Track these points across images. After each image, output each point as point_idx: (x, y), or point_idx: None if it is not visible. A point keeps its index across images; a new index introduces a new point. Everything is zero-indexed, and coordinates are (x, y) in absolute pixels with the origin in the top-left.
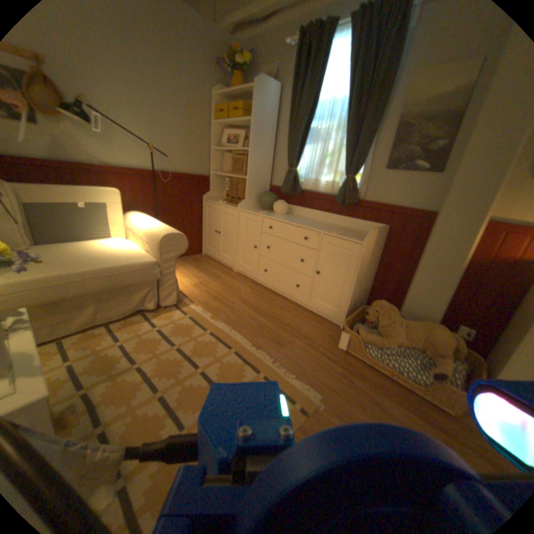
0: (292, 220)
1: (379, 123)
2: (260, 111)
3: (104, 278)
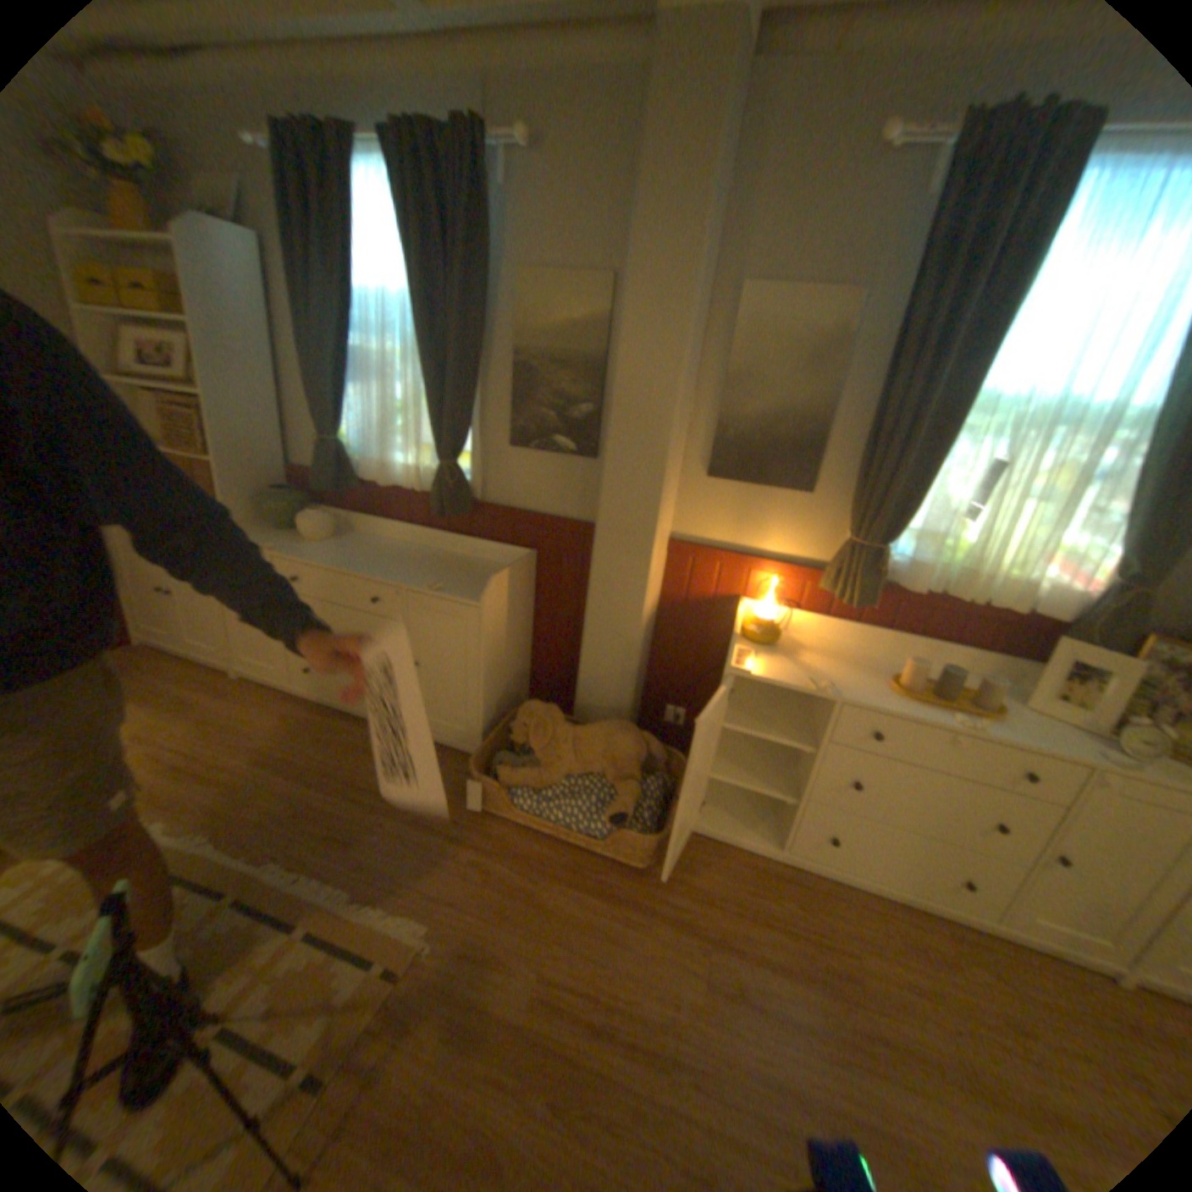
0: (344, 558)
1: (478, 362)
2: (210, 304)
3: None
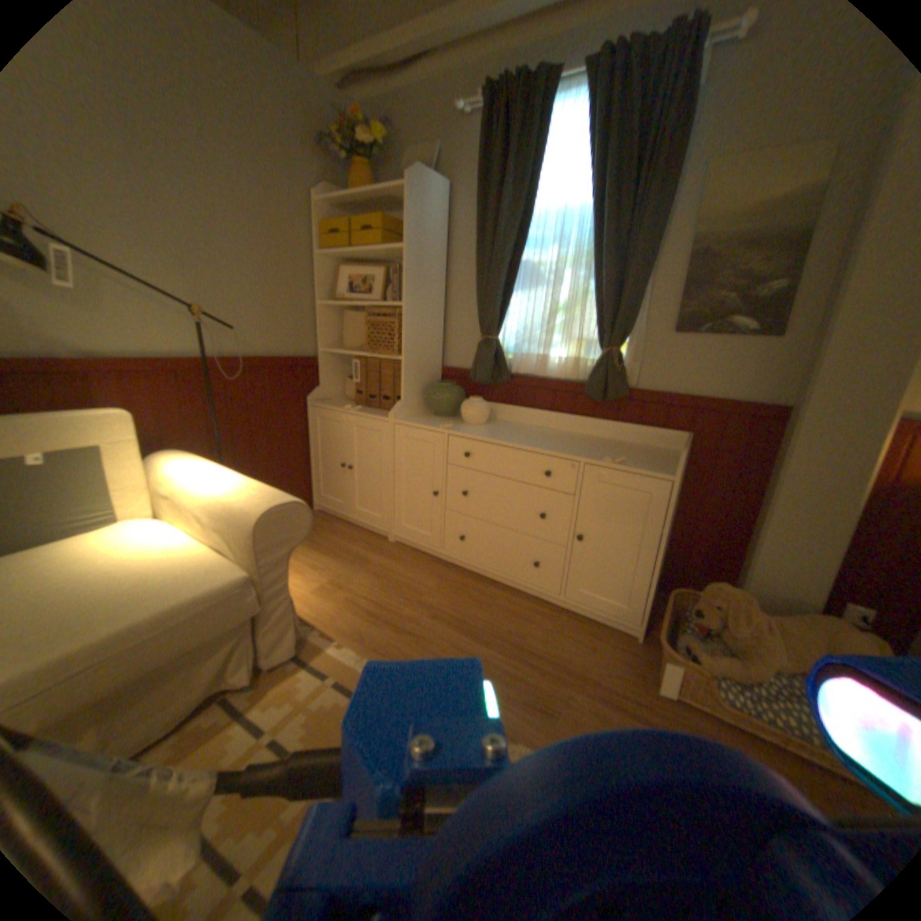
0: (508, 436)
1: (658, 251)
2: (418, 232)
3: (127, 653)
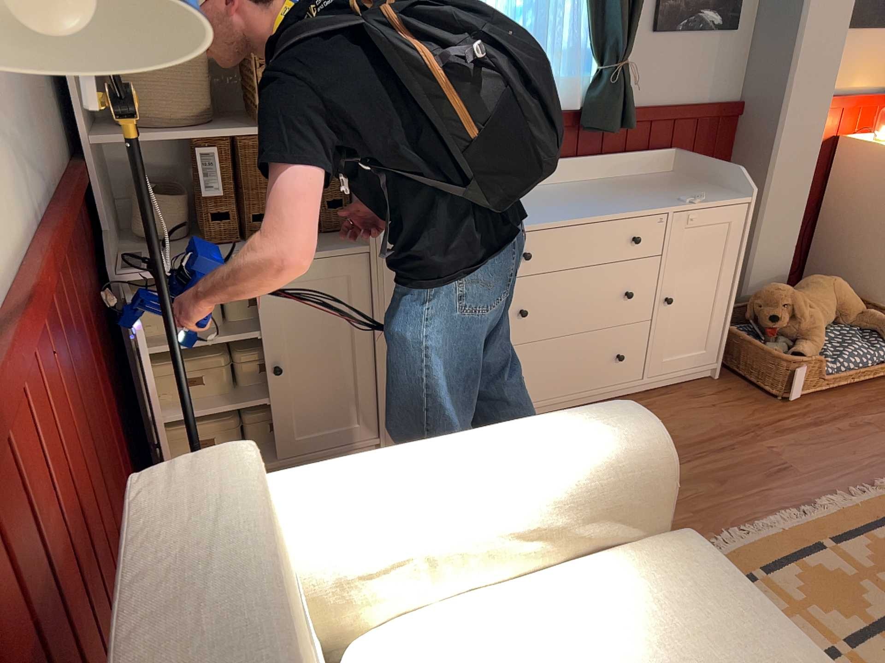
0: (551, 210)
1: None
2: None
3: None
